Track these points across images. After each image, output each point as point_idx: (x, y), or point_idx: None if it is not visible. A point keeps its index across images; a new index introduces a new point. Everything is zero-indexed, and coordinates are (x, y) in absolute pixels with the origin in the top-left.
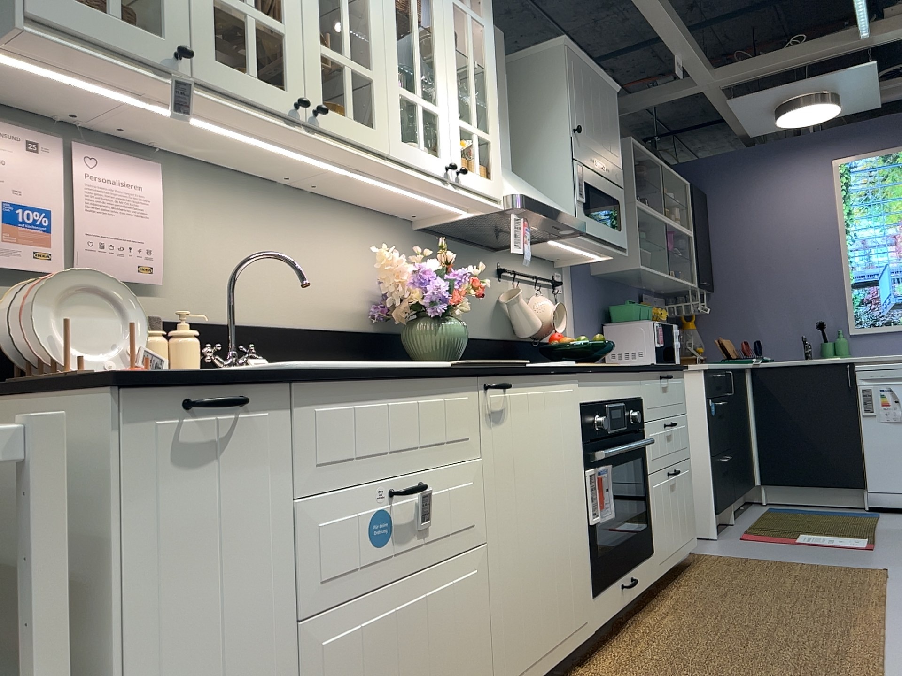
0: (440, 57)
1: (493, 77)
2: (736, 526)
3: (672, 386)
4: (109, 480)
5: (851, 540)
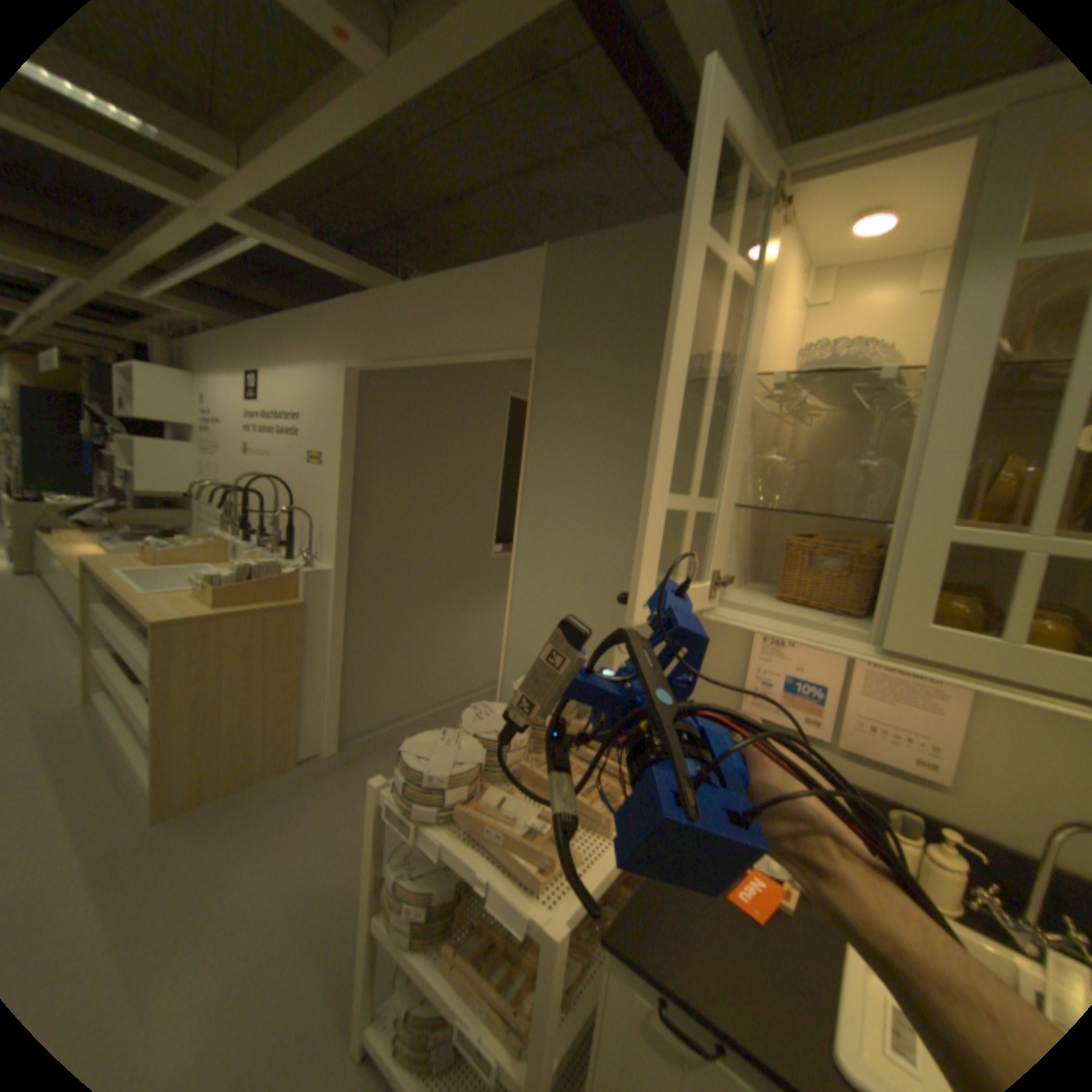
0: None
1: None
2: None
3: None
4: (604, 1006)
5: None
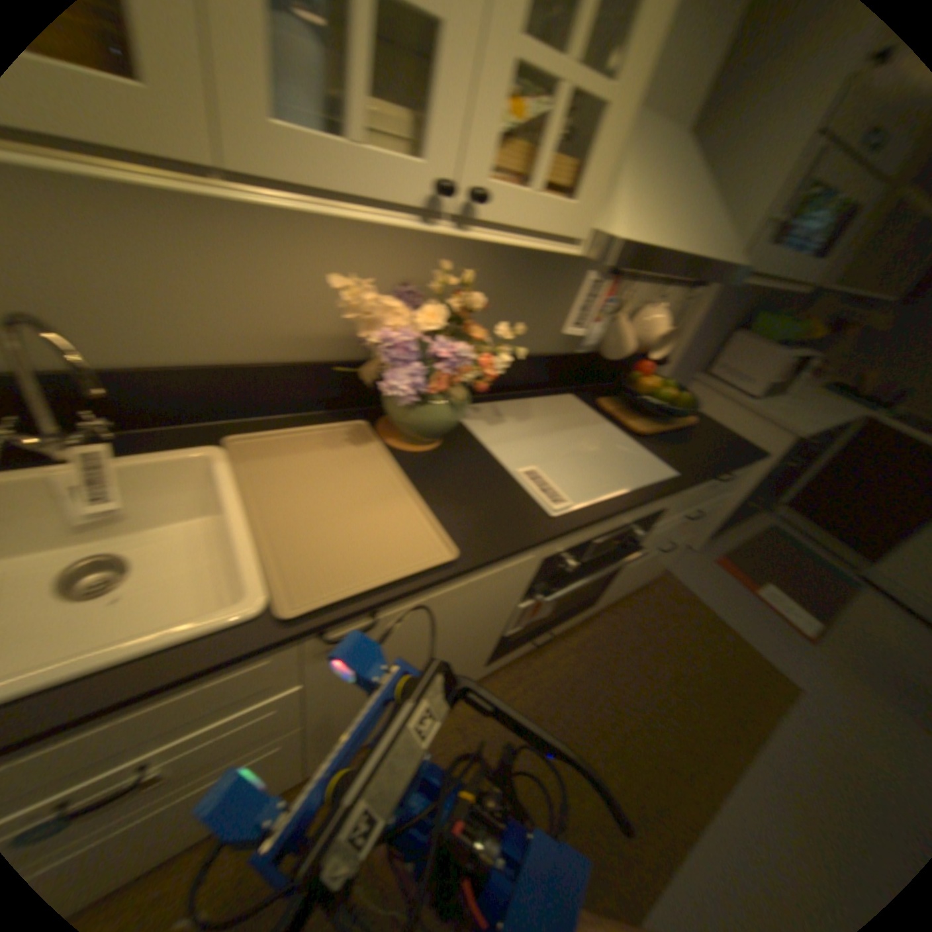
0: None
1: None
2: (729, 542)
3: (731, 481)
4: None
5: (810, 623)
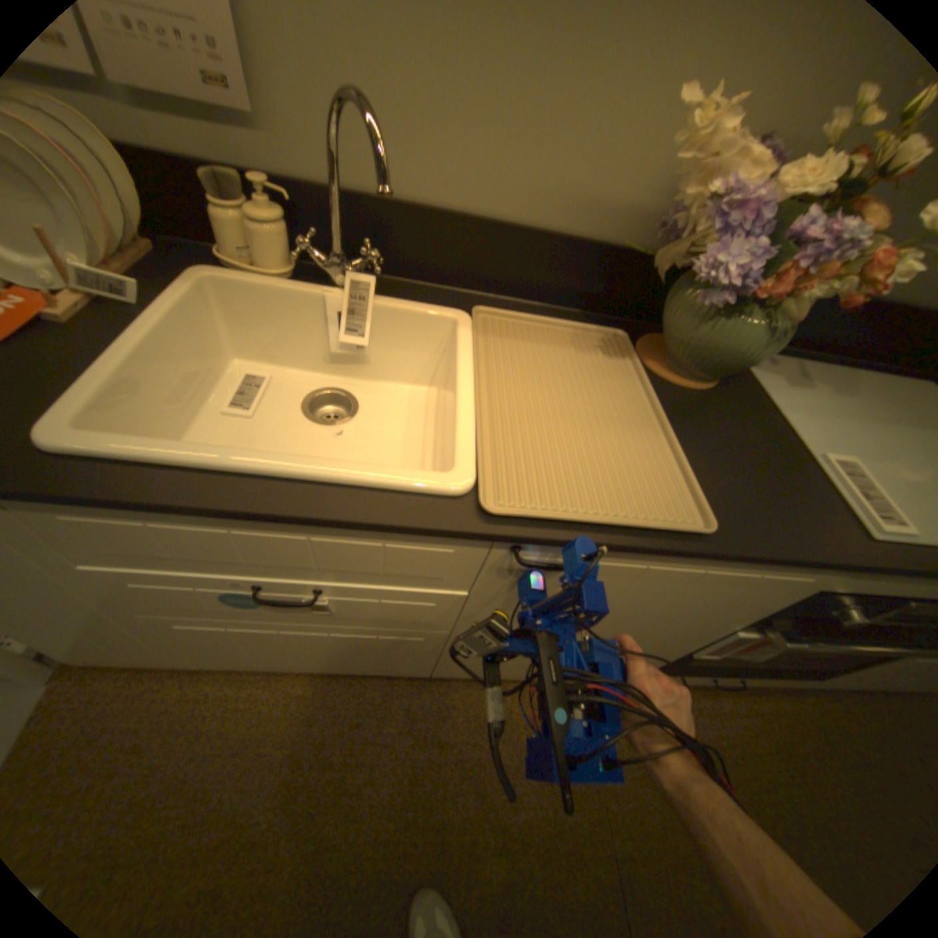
0: None
1: None
2: None
3: None
4: None
5: None
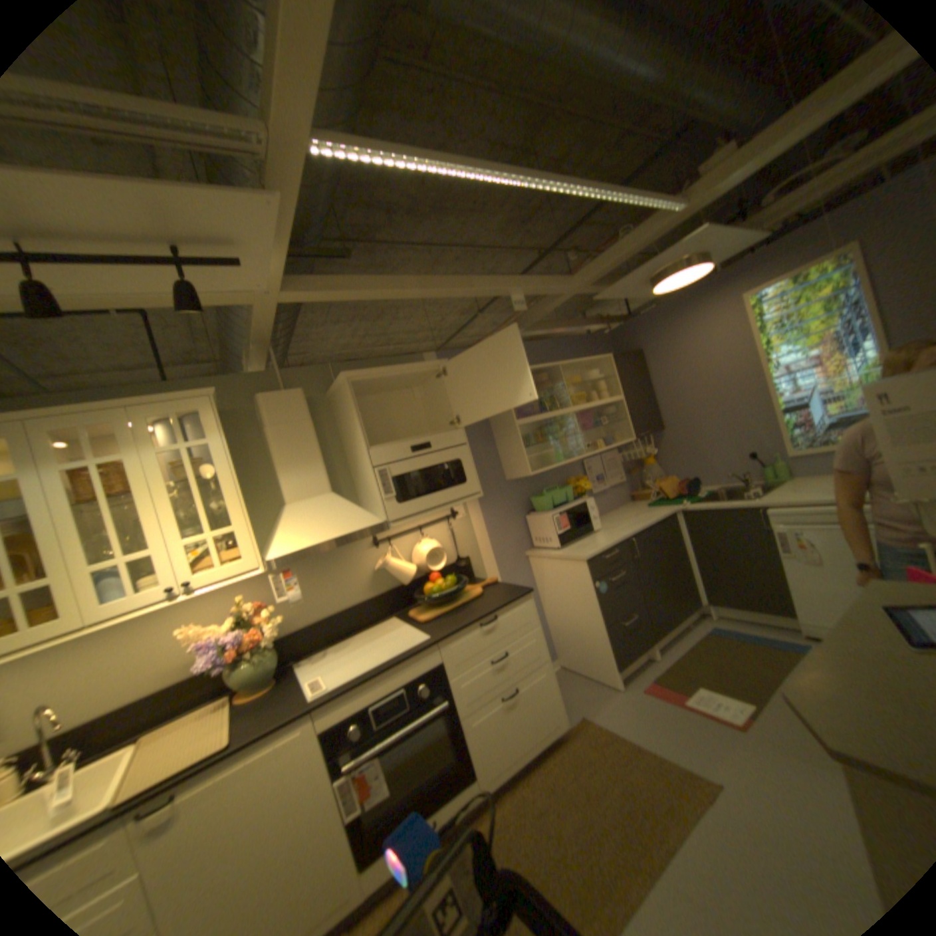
0: (145, 509)
1: (228, 477)
2: (657, 668)
3: (504, 622)
4: None
5: (737, 712)
